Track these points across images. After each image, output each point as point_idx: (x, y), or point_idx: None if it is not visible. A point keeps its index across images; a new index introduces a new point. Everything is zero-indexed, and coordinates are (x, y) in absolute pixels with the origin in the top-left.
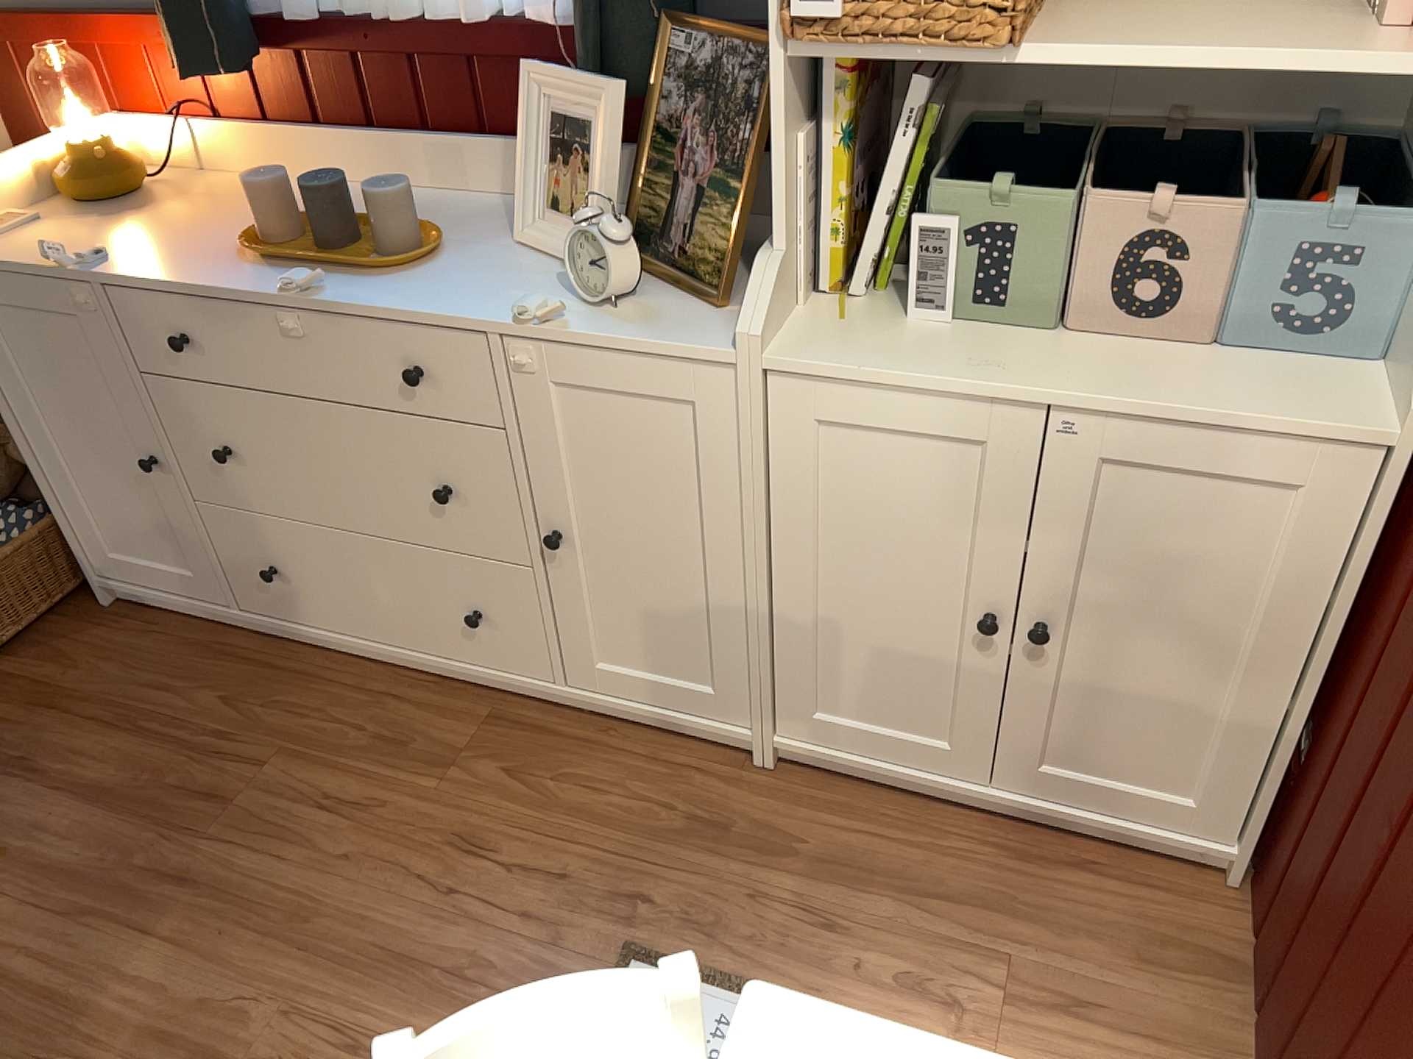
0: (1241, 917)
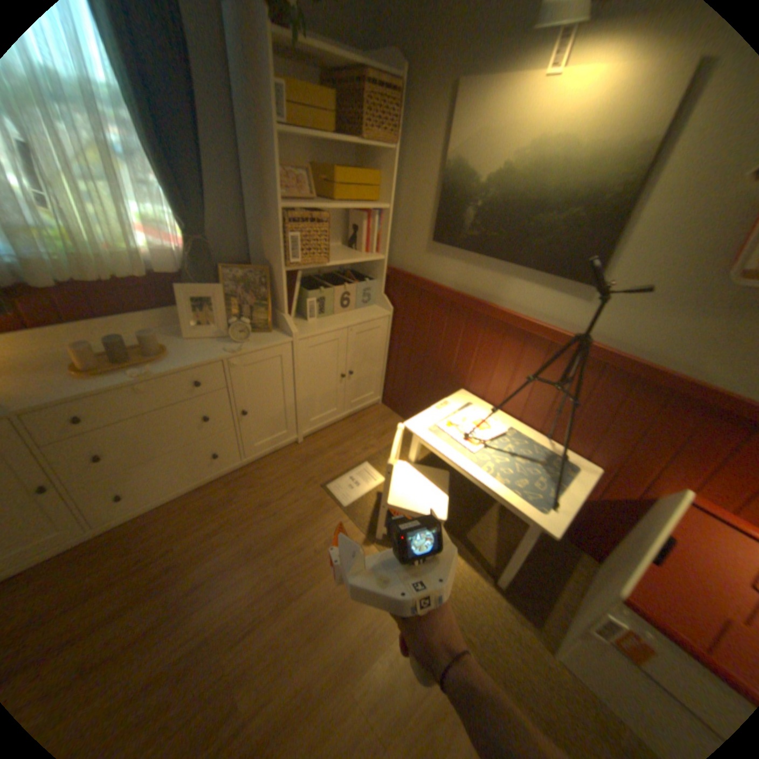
0: (386, 408)
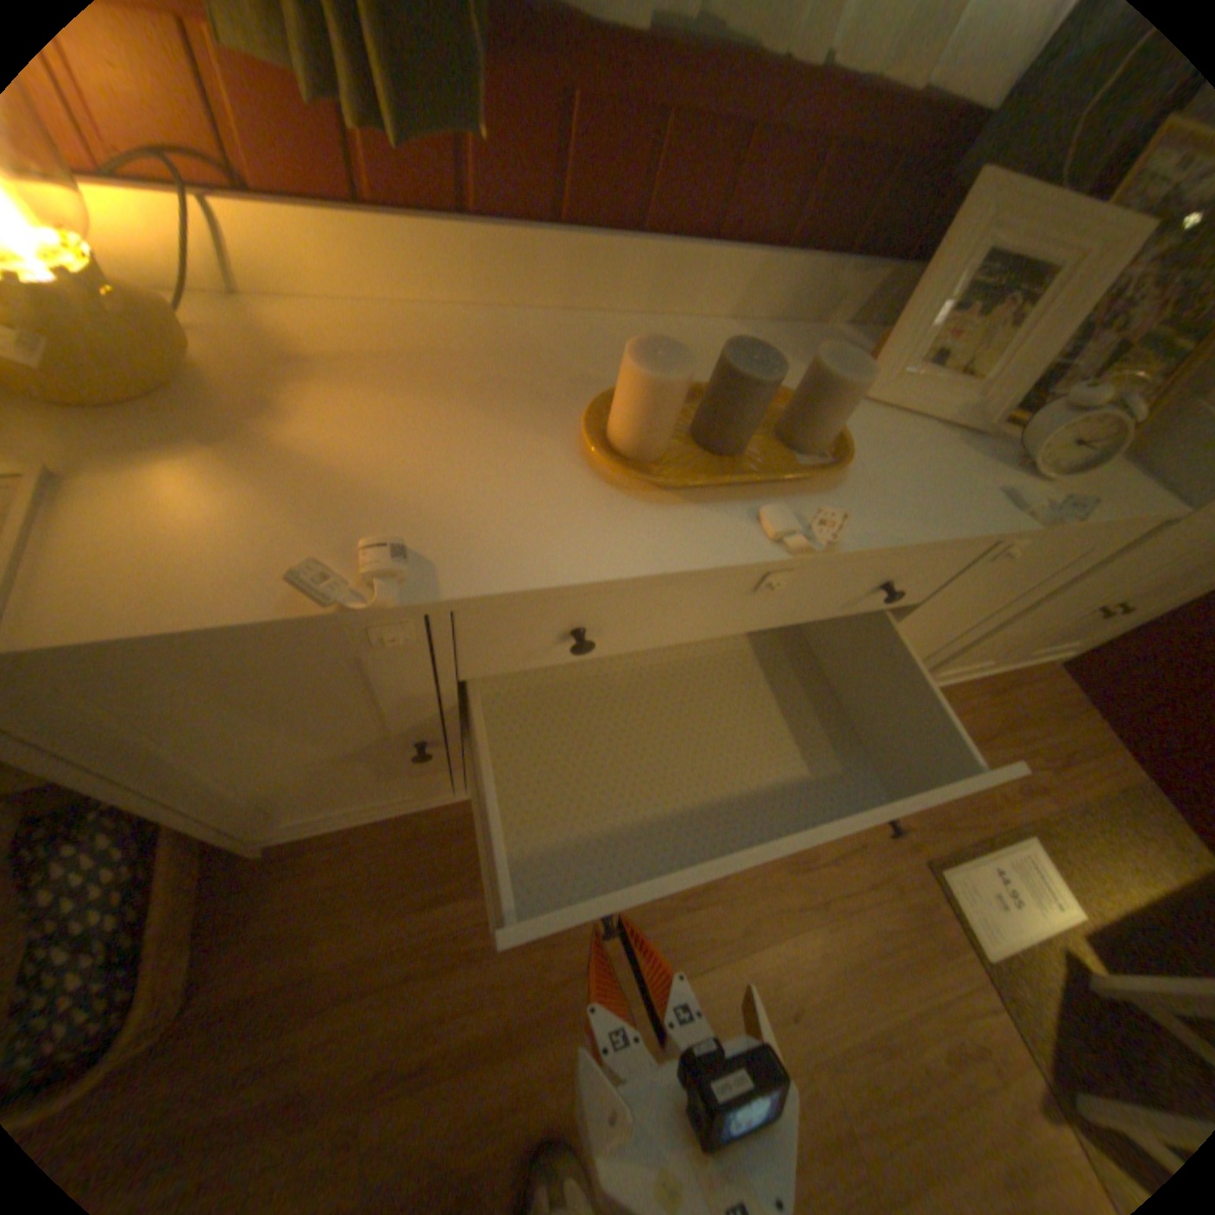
0: (1074, 683)
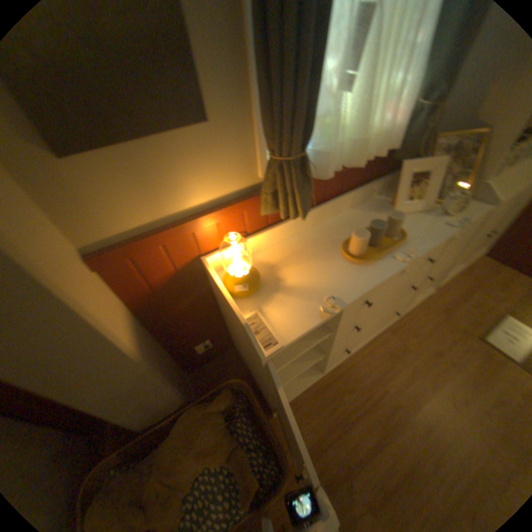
0: (491, 259)
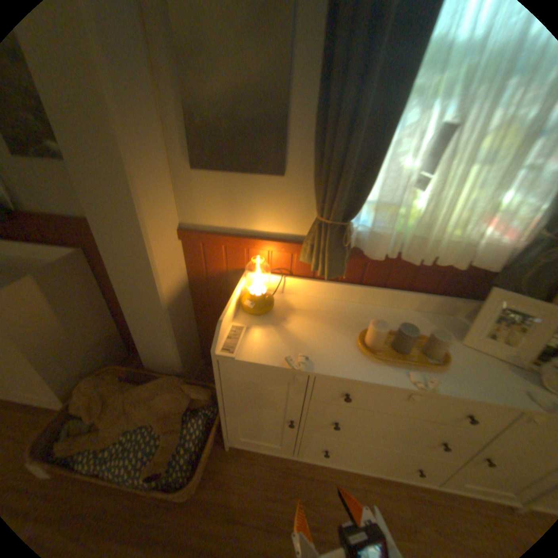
0: None
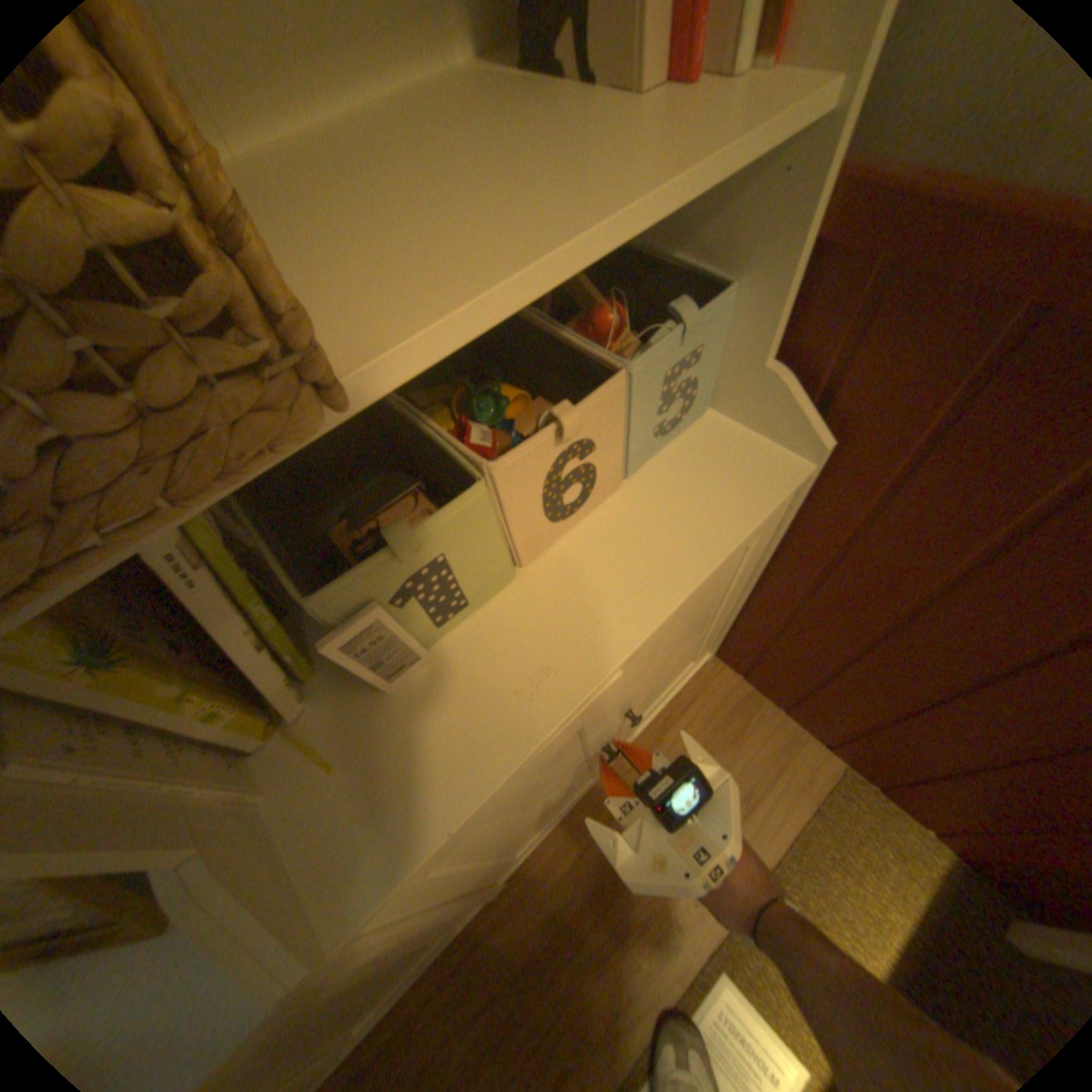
0: (734, 673)
